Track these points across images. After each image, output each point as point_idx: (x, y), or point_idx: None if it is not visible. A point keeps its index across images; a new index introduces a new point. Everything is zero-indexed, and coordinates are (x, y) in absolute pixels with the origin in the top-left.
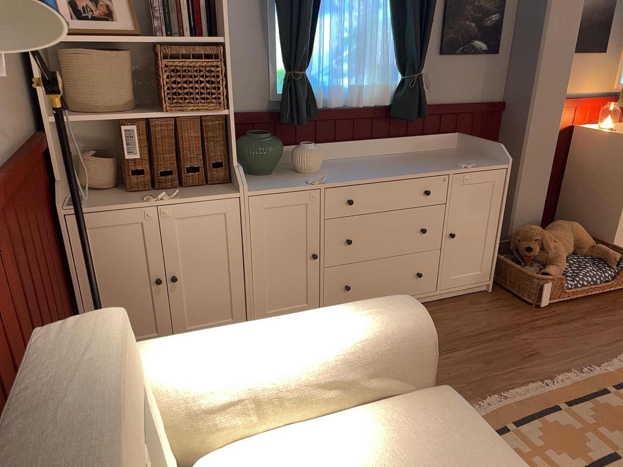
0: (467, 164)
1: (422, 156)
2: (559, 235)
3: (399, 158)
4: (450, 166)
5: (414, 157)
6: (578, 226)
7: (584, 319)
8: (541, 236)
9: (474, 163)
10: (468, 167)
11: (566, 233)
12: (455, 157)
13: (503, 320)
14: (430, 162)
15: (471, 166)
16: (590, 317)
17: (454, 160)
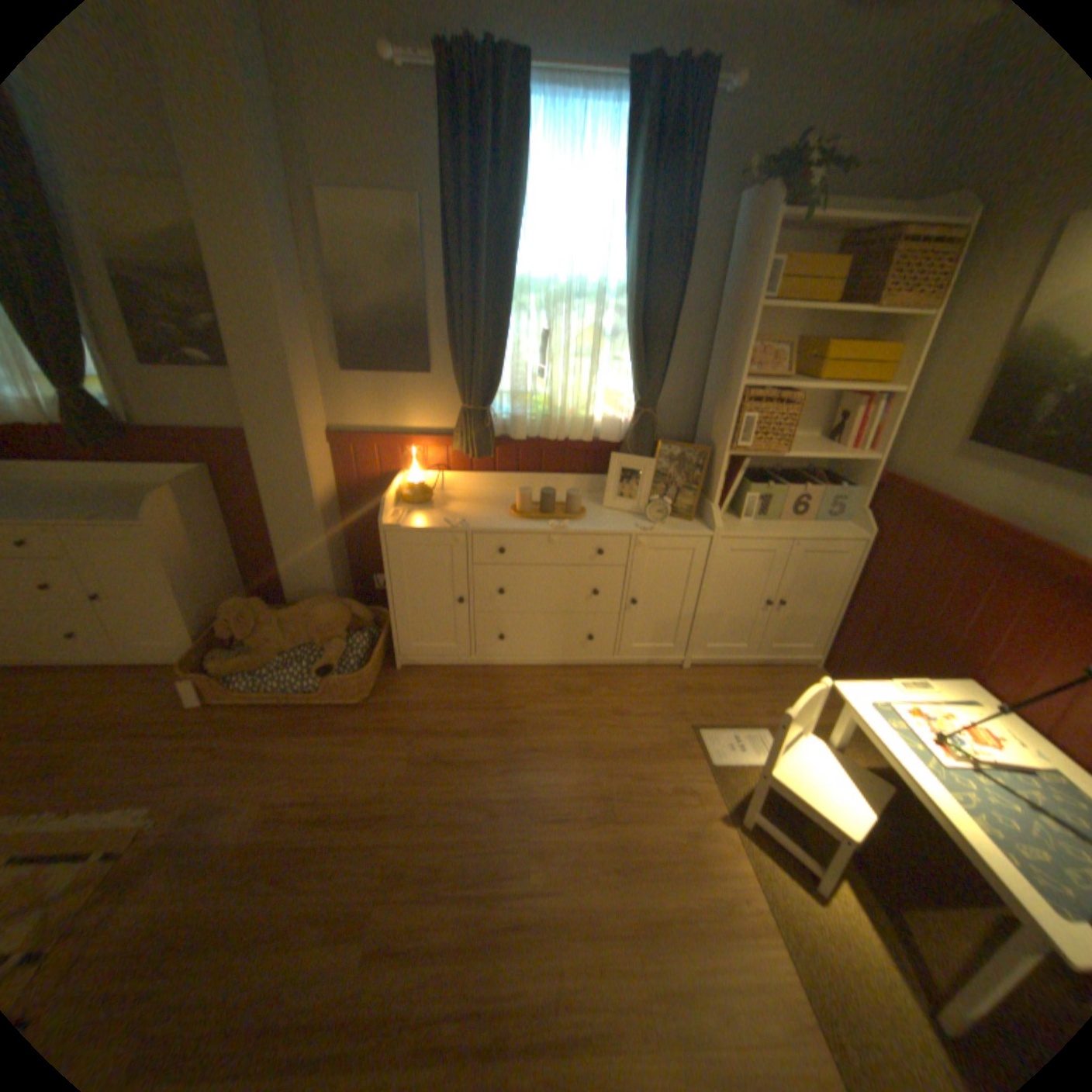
0: (109, 513)
1: (125, 491)
2: (289, 617)
3: (88, 491)
4: (80, 513)
5: (112, 491)
6: (324, 611)
7: (213, 739)
8: (235, 616)
9: (92, 514)
10: (85, 518)
11: (300, 617)
12: (146, 499)
13: (128, 713)
14: (87, 503)
15: (78, 519)
16: (227, 738)
17: (126, 503)
